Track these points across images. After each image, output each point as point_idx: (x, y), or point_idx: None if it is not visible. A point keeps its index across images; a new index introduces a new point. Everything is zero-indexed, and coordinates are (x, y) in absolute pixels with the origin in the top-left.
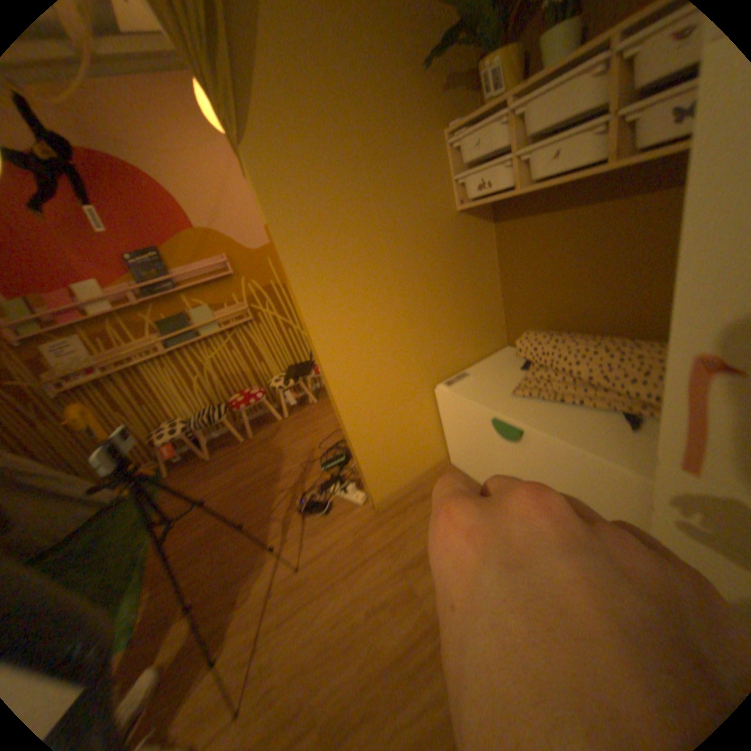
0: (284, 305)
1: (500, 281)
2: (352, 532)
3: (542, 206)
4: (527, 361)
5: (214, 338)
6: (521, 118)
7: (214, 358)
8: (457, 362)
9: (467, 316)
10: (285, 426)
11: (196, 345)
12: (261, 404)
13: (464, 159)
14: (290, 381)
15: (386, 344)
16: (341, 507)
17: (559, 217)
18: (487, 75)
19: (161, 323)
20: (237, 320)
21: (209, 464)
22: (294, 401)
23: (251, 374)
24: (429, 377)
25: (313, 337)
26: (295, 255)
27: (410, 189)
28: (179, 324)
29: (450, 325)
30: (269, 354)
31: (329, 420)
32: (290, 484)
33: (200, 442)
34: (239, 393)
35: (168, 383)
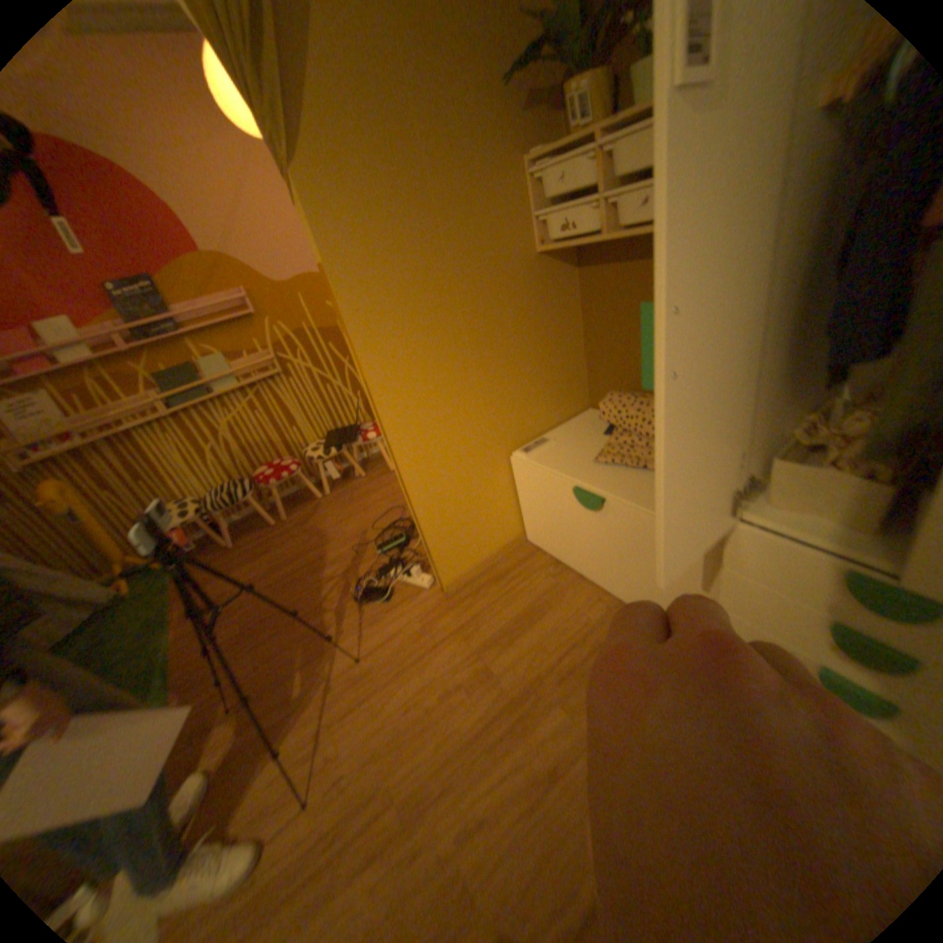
0: (320, 355)
1: (582, 334)
2: (418, 618)
3: (629, 252)
4: (610, 425)
5: (231, 396)
6: (609, 154)
7: (231, 421)
8: (535, 426)
9: (546, 374)
10: (327, 505)
11: (208, 405)
12: (294, 478)
13: (545, 192)
14: (331, 450)
15: (457, 405)
16: (404, 593)
17: (647, 265)
18: (572, 100)
19: (160, 375)
20: (260, 374)
21: (233, 552)
22: (337, 474)
23: (280, 441)
24: (504, 443)
25: (374, 397)
26: (354, 300)
27: (485, 225)
28: (185, 378)
29: (527, 383)
30: (303, 416)
31: (382, 497)
32: (340, 570)
33: (220, 527)
34: (266, 465)
35: (171, 453)
